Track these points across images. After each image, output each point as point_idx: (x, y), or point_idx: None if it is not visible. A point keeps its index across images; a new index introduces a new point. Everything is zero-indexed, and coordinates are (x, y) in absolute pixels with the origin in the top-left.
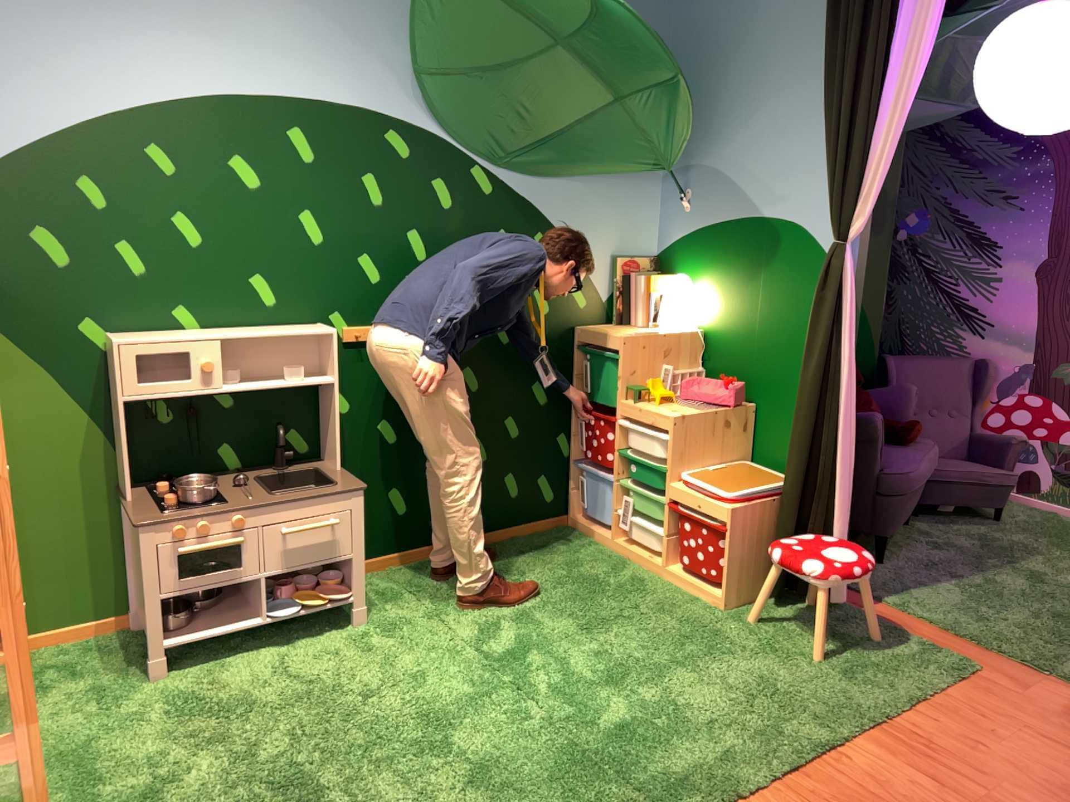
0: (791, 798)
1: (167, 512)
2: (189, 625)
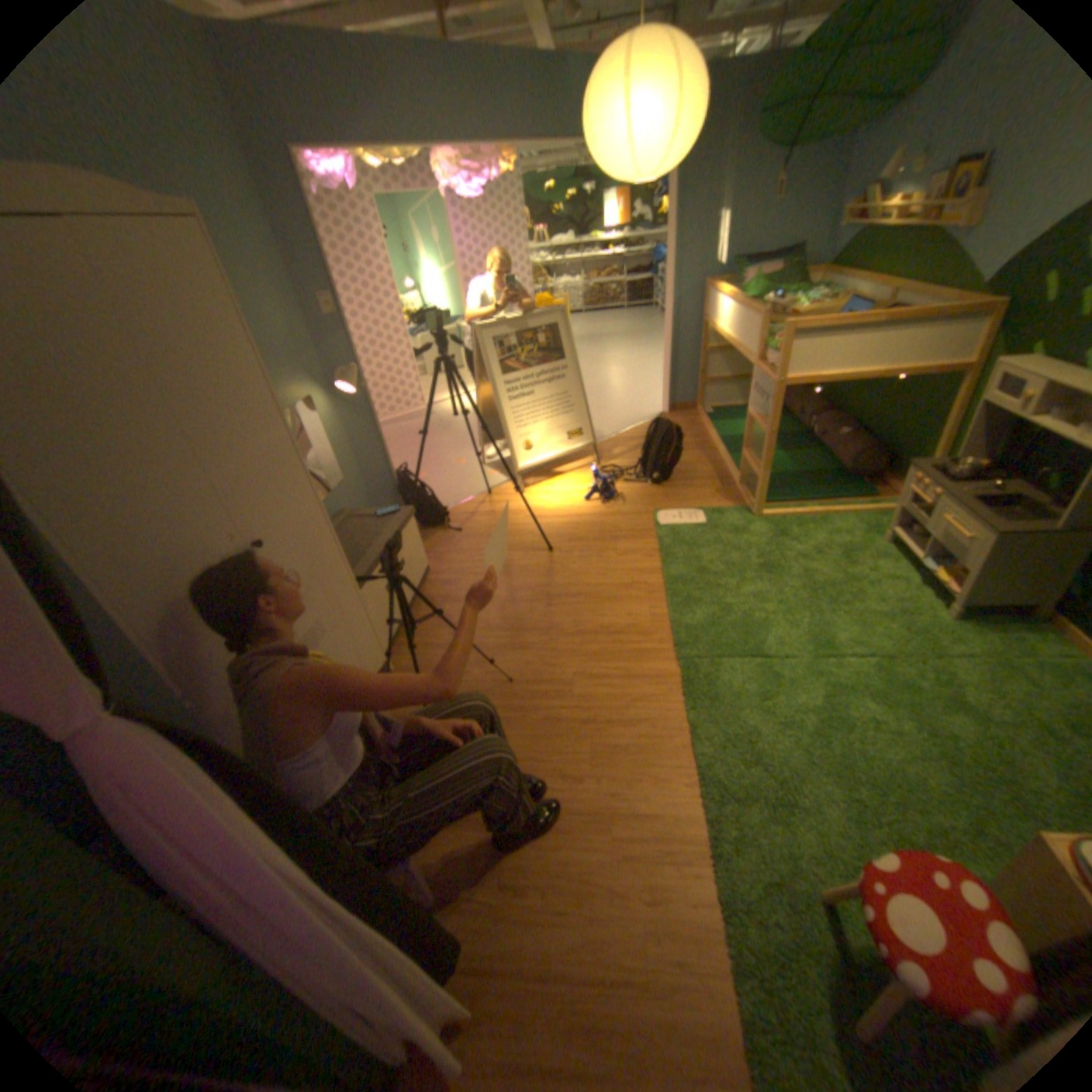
0: (672, 726)
1: (935, 470)
2: (916, 537)
